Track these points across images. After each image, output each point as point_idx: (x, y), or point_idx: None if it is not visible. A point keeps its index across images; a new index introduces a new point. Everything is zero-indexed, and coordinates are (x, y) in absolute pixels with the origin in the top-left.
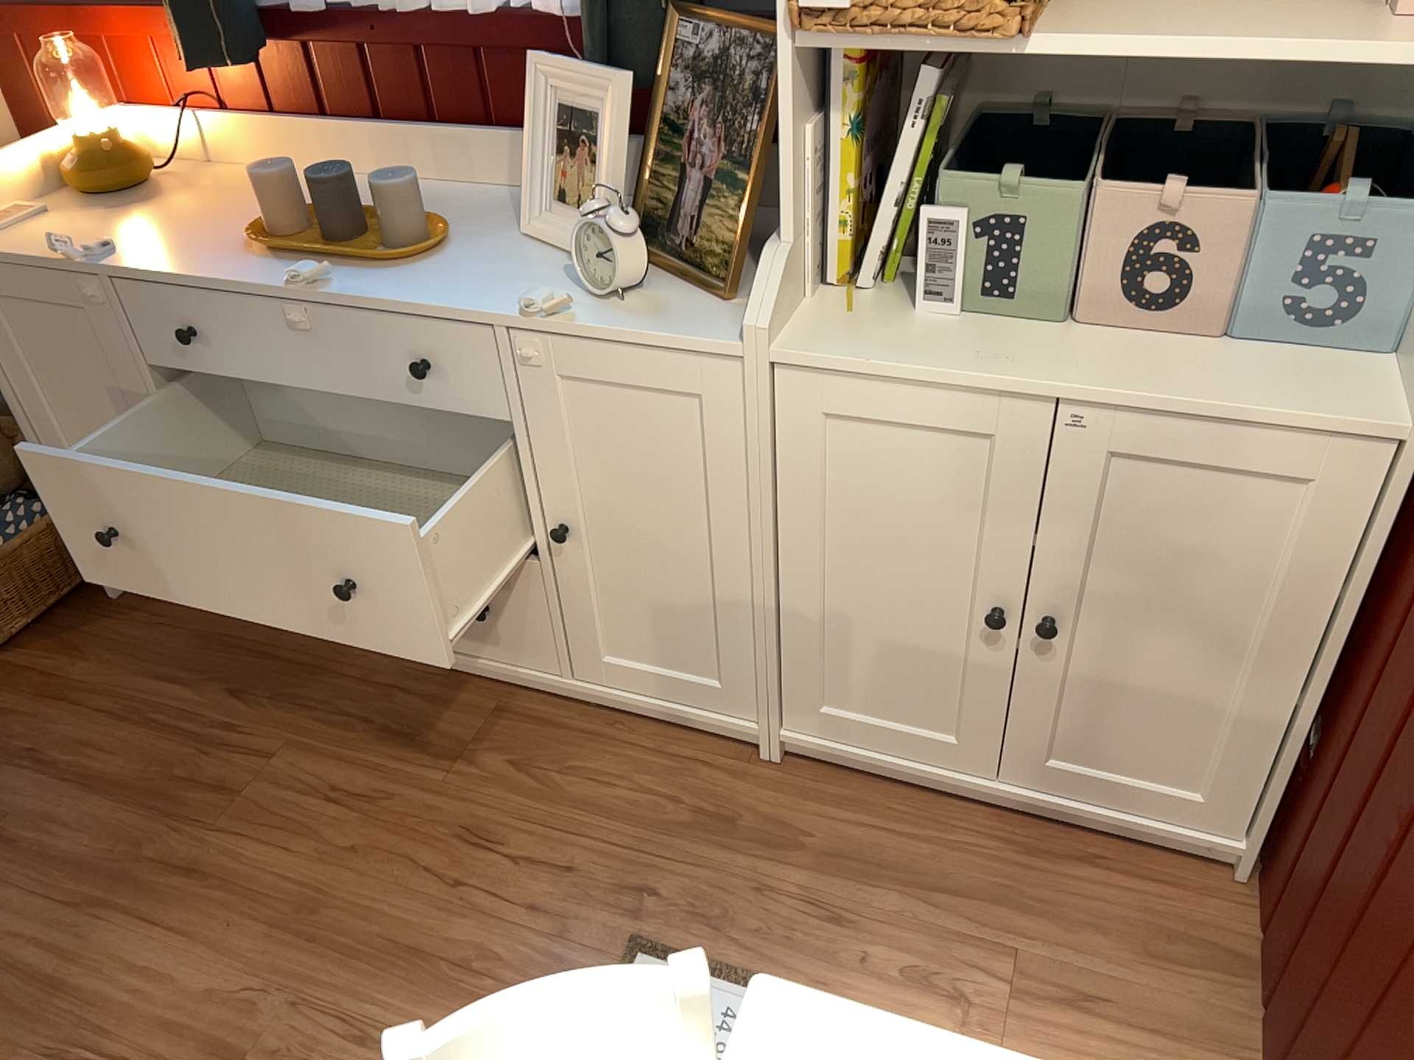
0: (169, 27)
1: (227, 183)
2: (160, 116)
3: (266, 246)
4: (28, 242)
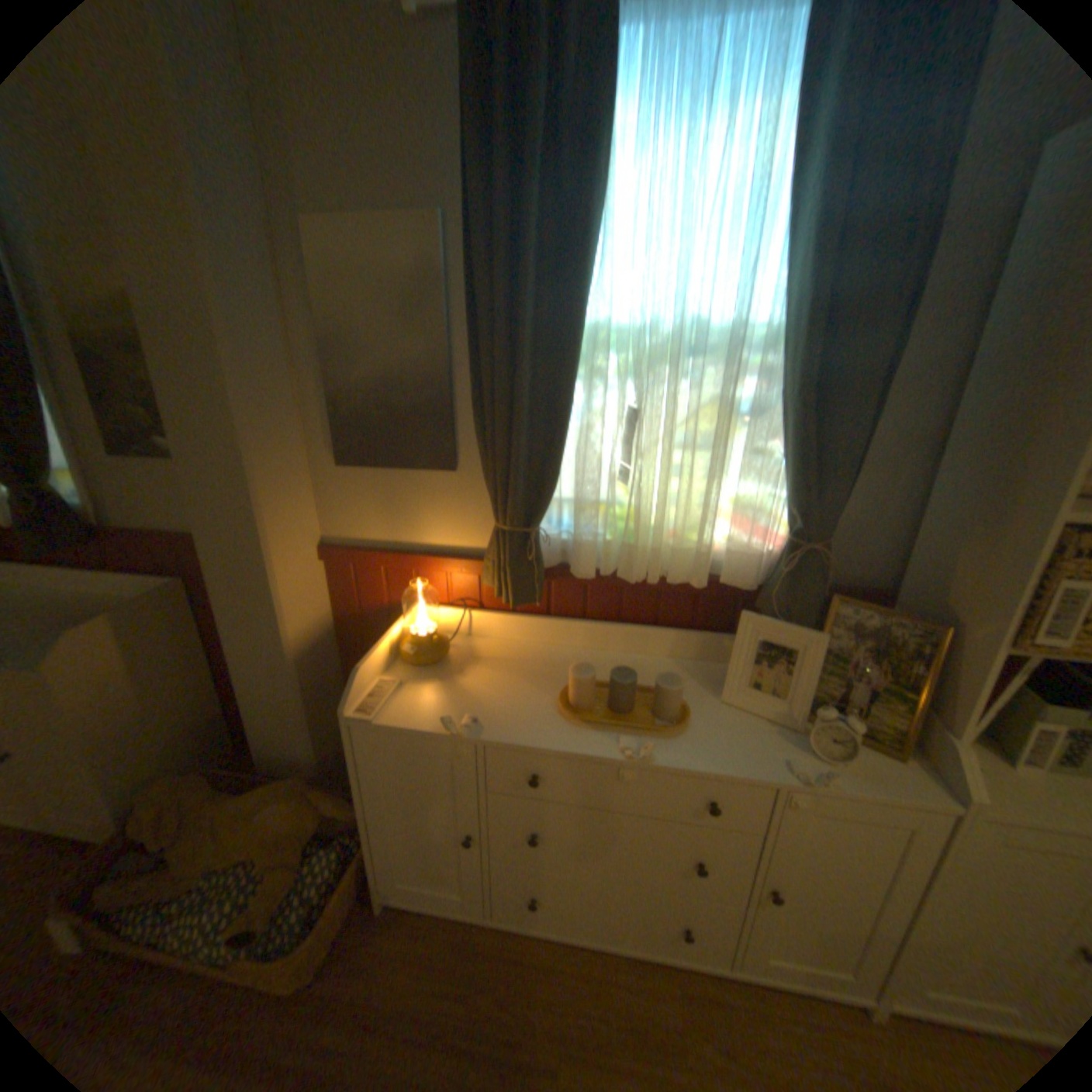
0: (467, 569)
1: (493, 652)
2: (448, 613)
3: (586, 722)
4: (408, 714)
